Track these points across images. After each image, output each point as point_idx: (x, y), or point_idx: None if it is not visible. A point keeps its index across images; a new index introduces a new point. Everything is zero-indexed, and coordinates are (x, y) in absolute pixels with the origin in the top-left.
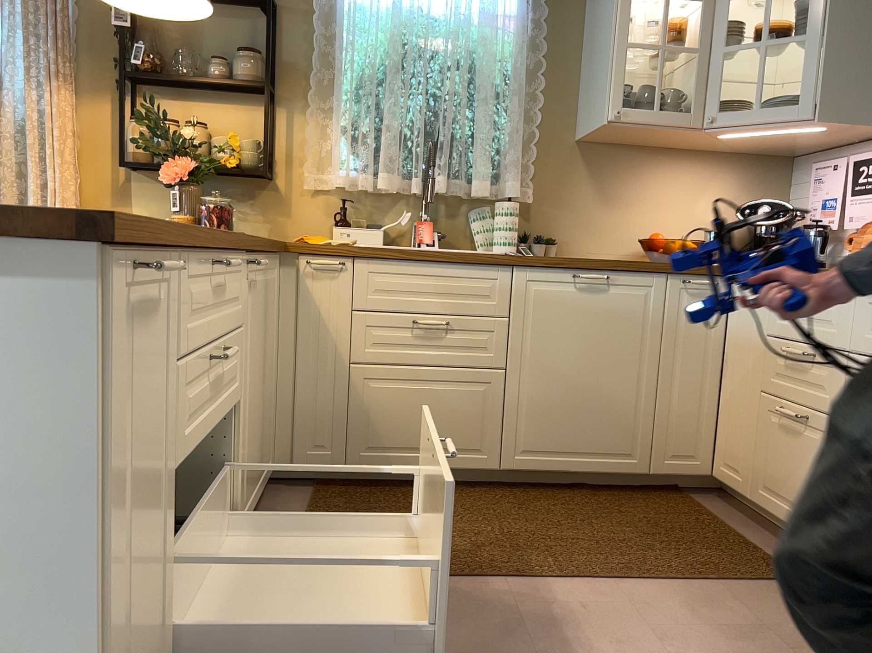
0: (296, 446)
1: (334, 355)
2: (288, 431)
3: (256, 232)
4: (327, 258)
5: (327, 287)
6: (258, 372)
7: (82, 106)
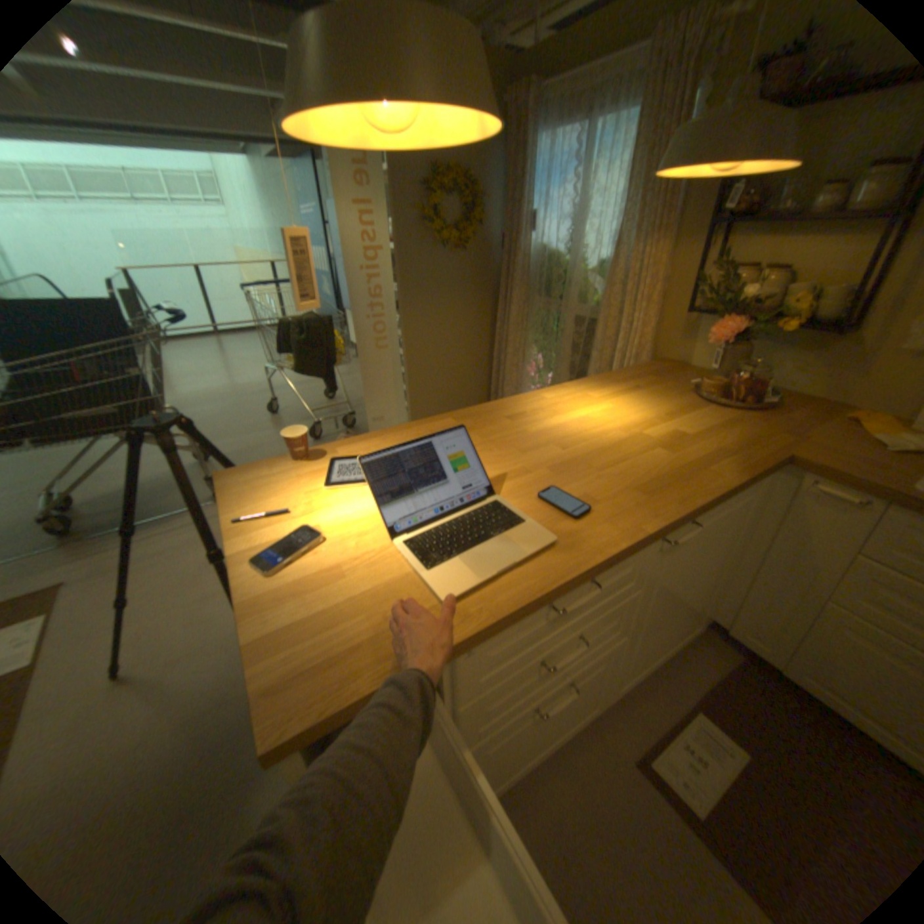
0: (740, 625)
1: (816, 584)
2: (738, 609)
3: (812, 385)
4: (851, 490)
5: (835, 518)
6: (687, 592)
7: (676, 247)
